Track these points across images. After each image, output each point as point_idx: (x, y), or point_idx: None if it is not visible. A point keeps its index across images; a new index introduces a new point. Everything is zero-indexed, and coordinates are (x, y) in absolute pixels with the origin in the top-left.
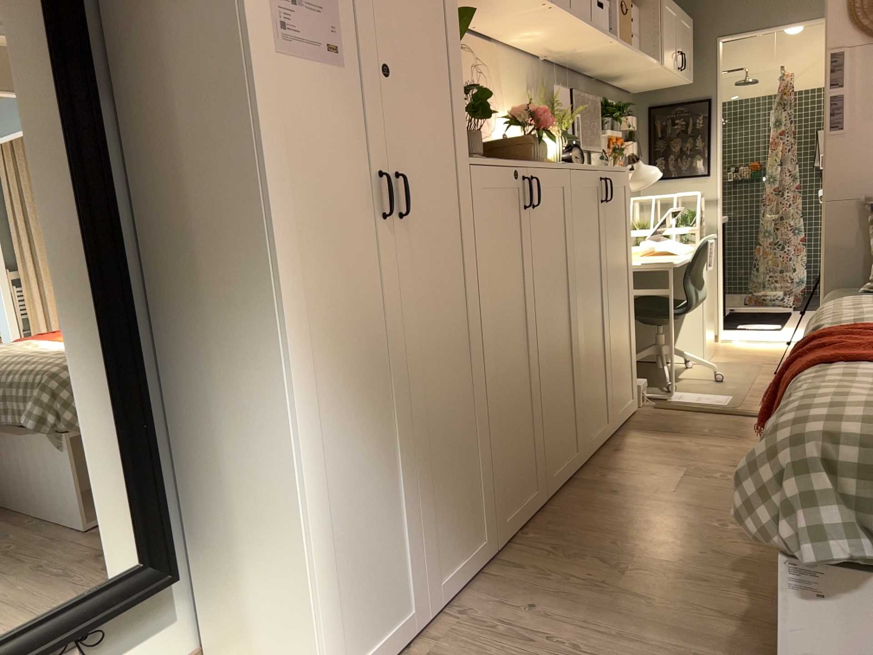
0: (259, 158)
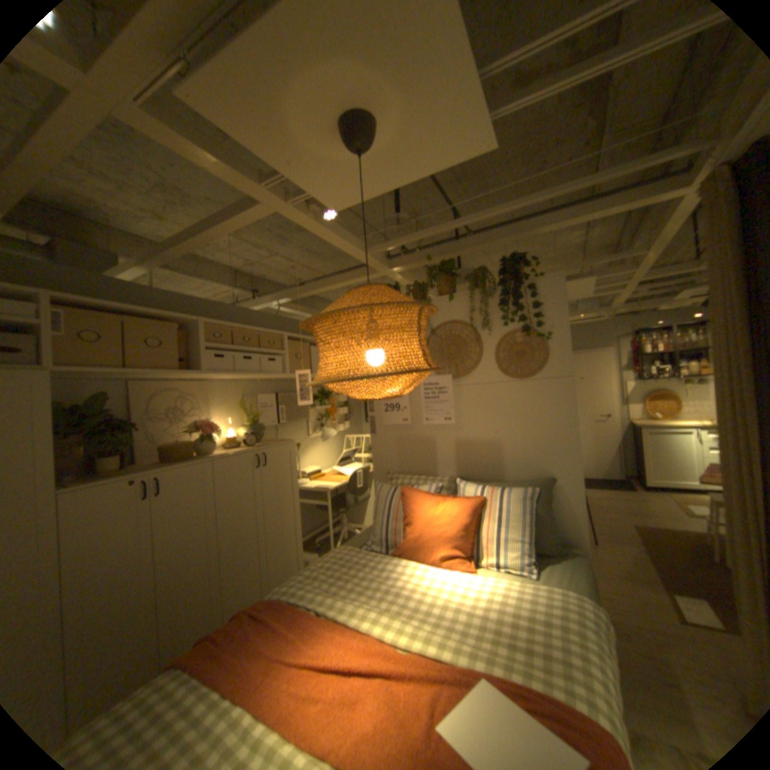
0: None
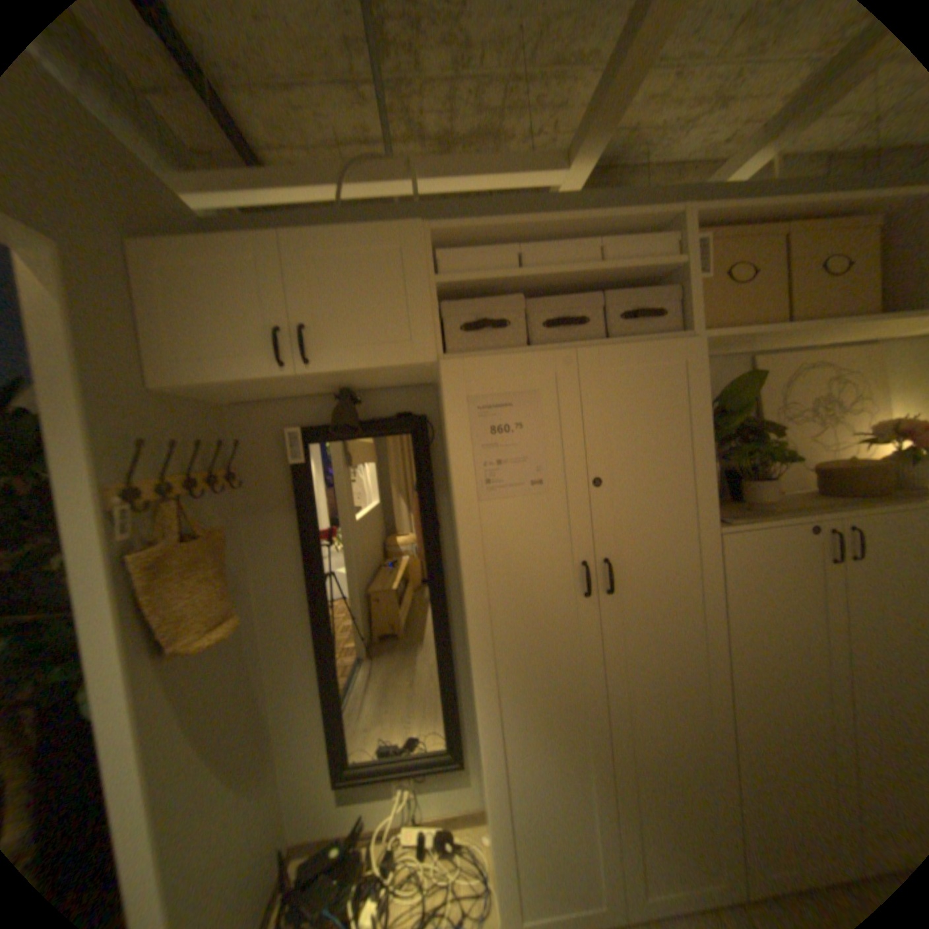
0: (463, 573)
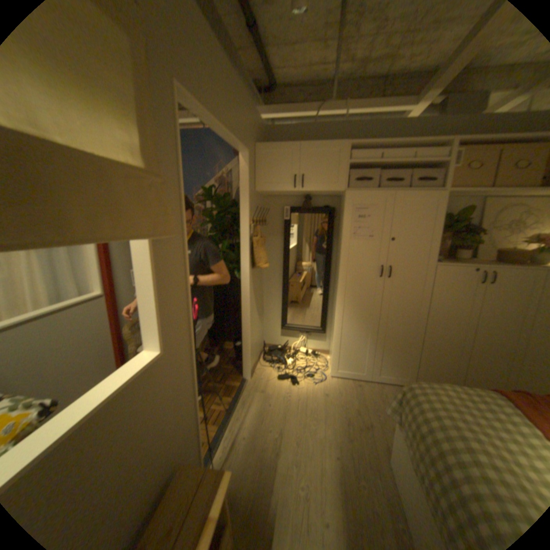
0: (340, 262)
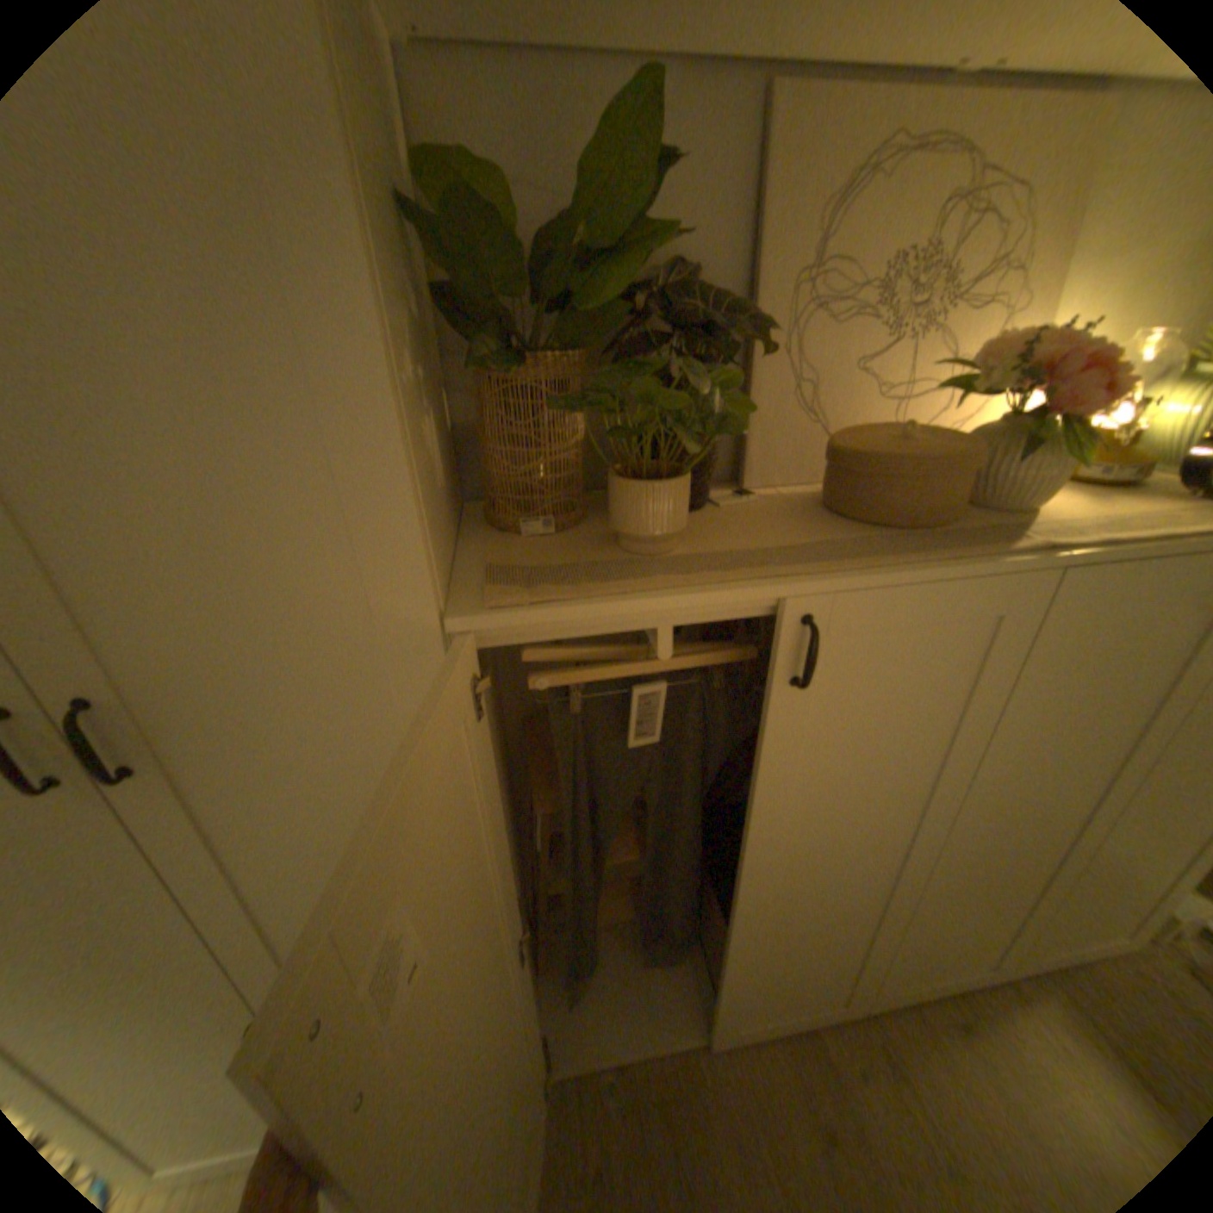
0: None
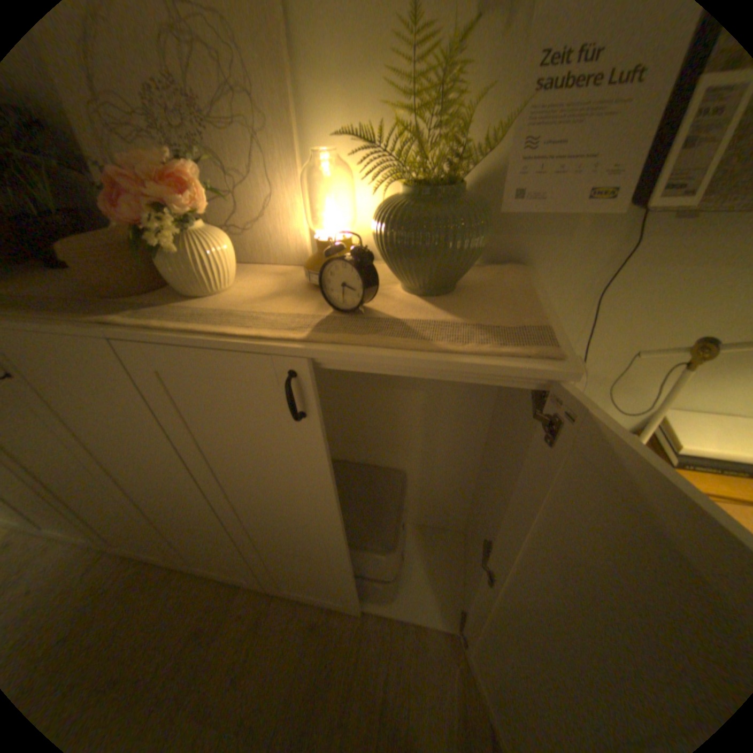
0: None
